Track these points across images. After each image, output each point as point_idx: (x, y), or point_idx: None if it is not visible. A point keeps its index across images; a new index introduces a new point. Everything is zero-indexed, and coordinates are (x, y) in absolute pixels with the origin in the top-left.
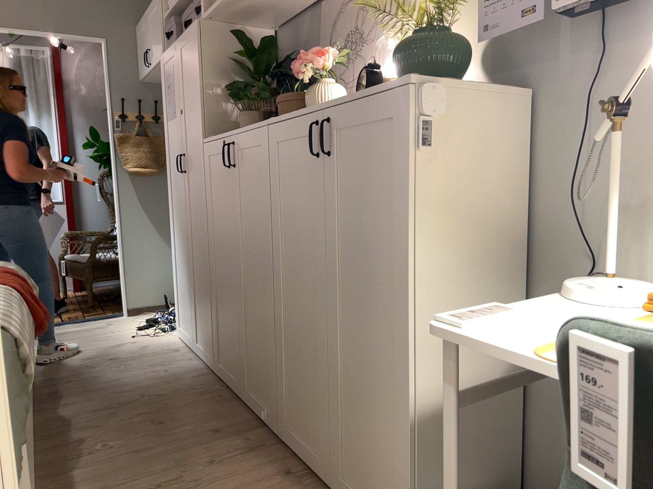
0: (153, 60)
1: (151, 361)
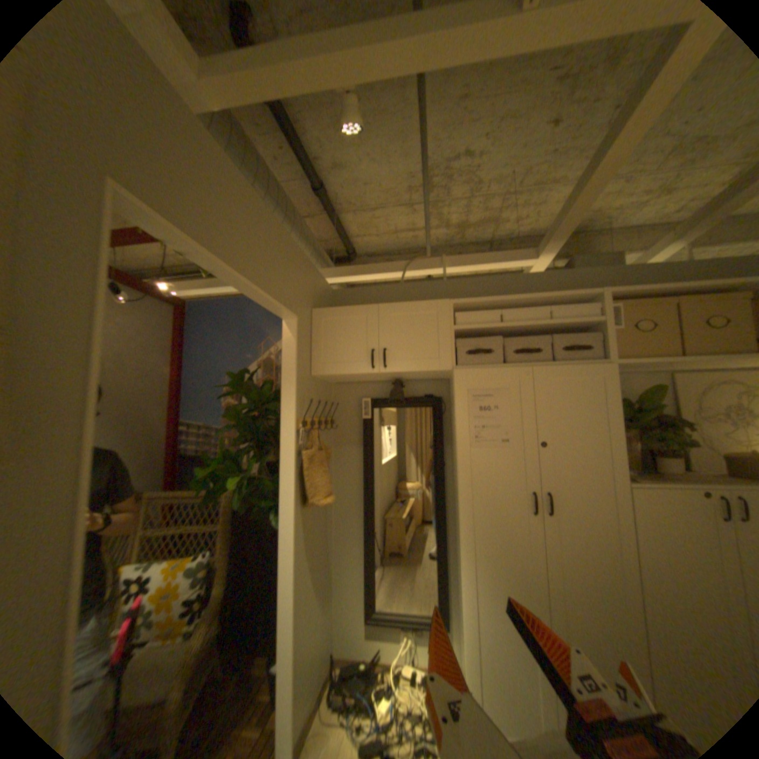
0: (402, 366)
1: None
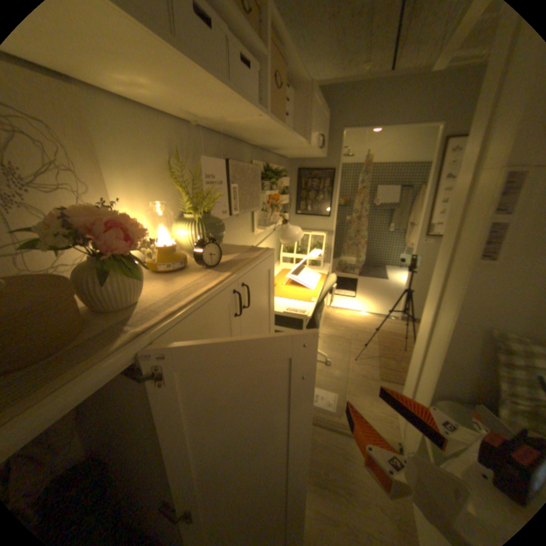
0: None
1: None
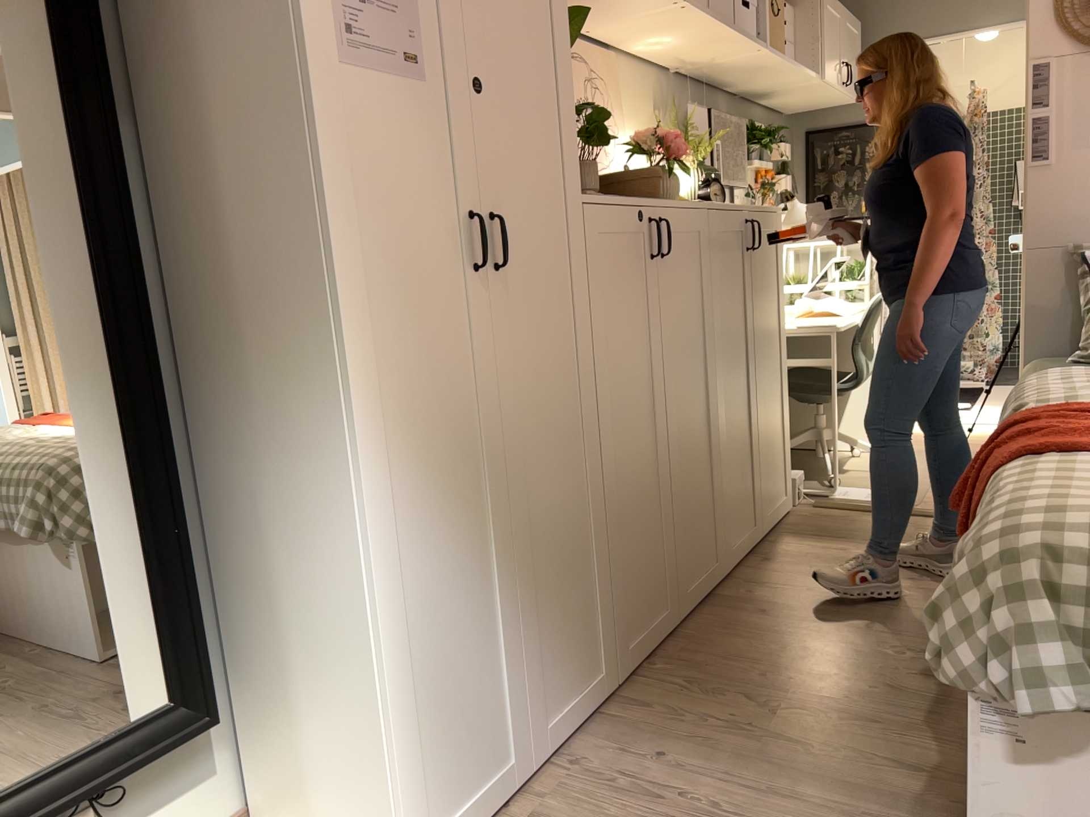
0: None
1: None
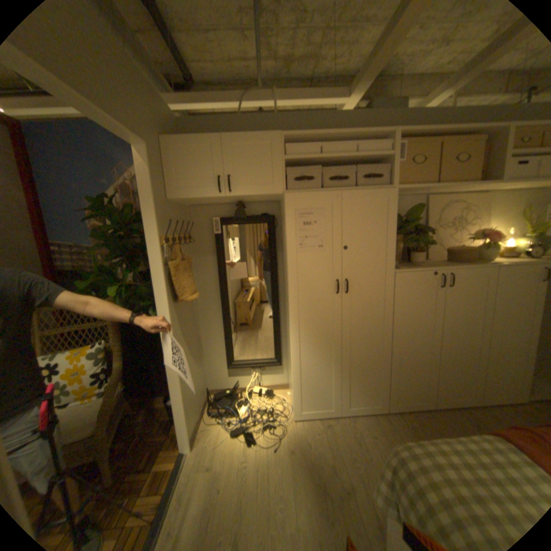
0: (244, 191)
1: (348, 445)
